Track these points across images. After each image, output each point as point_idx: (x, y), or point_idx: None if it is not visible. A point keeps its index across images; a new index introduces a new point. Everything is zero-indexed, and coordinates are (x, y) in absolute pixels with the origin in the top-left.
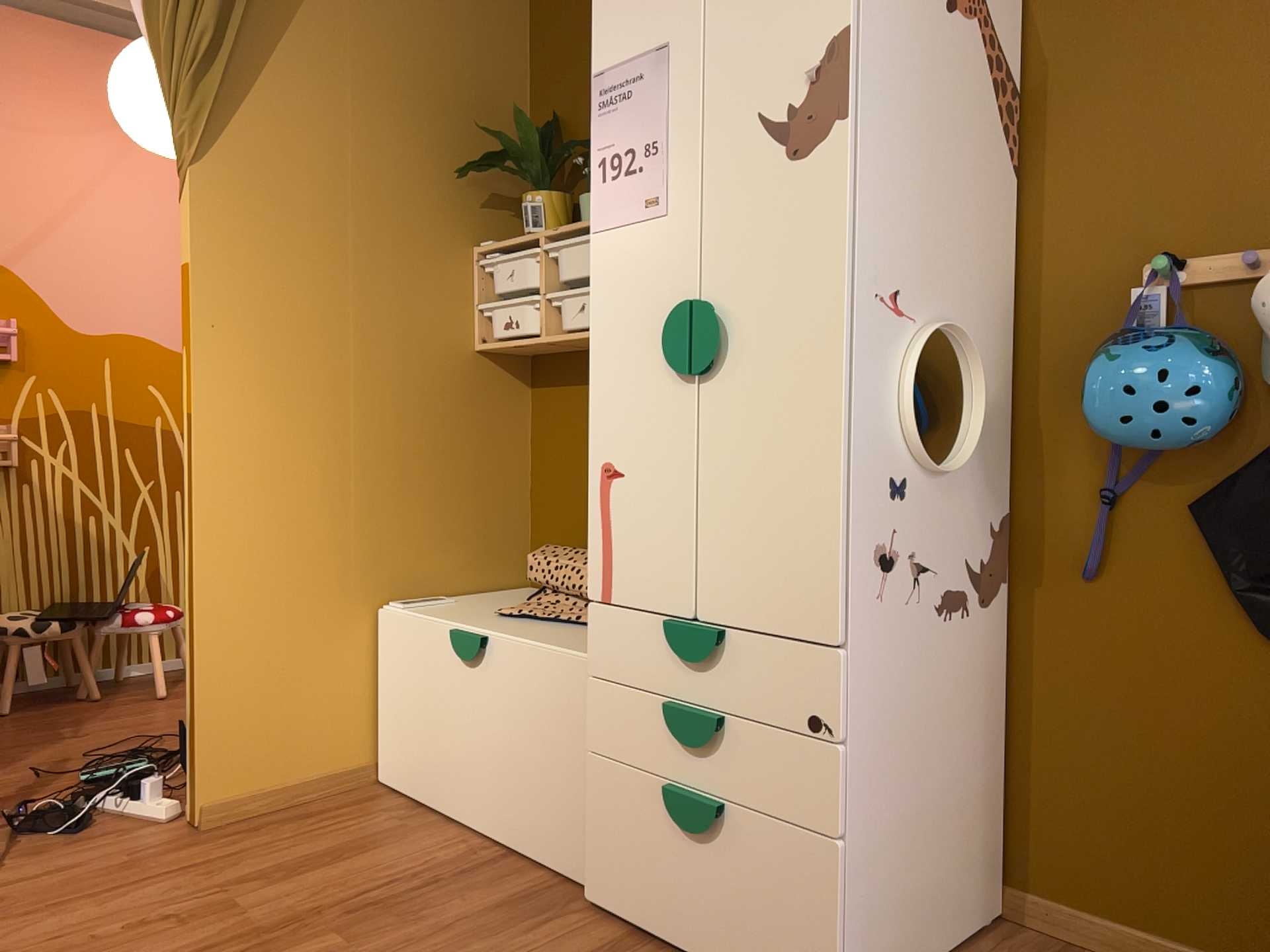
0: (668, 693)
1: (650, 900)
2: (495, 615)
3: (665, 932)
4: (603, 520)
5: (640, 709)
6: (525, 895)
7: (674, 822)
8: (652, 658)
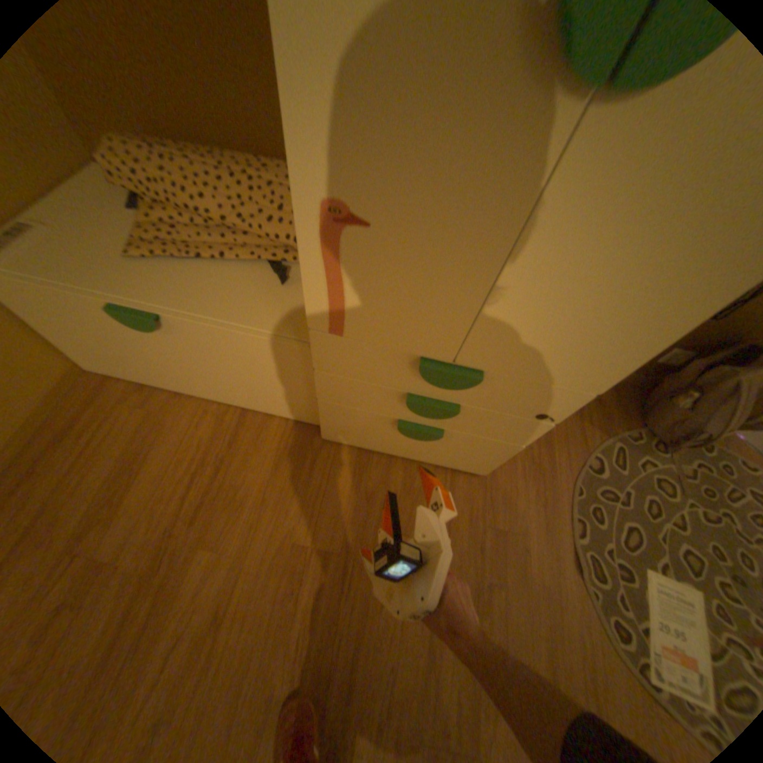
0: (407, 390)
1: (374, 444)
2: (124, 257)
3: (384, 451)
4: (329, 267)
5: (374, 391)
6: (282, 445)
7: (404, 435)
8: (392, 372)
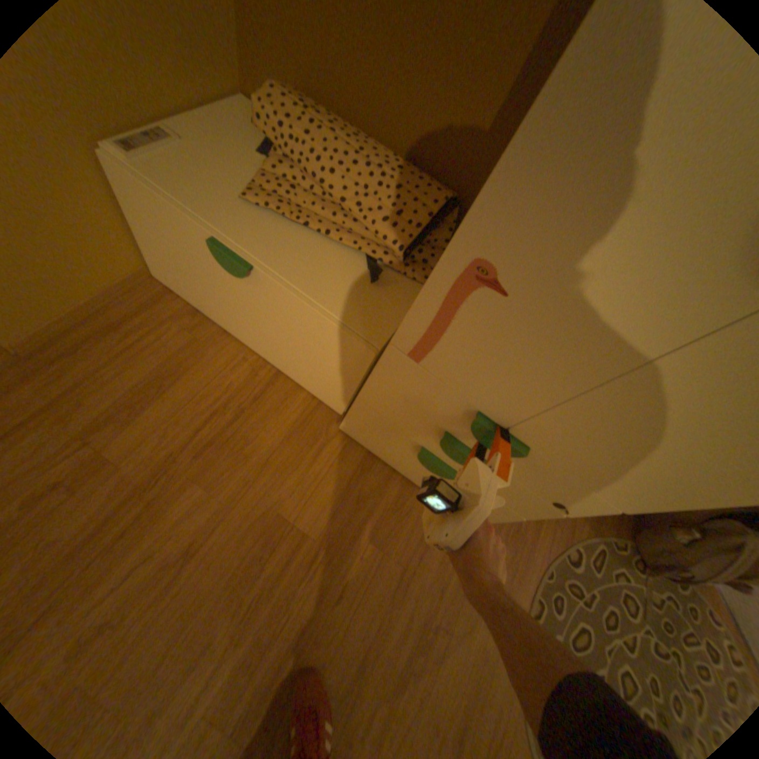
0: (448, 429)
1: (385, 454)
2: (242, 200)
3: (390, 464)
4: (445, 309)
5: (416, 416)
6: (302, 420)
7: (421, 462)
8: (445, 410)
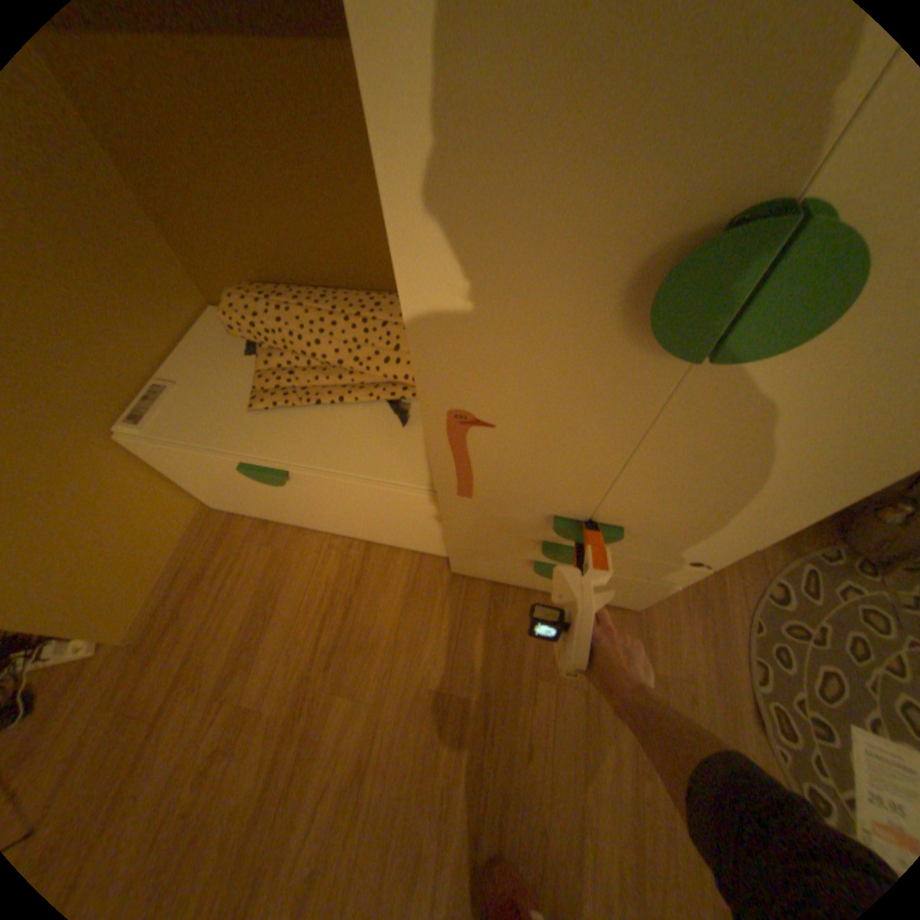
0: (542, 539)
1: (509, 579)
2: (250, 411)
3: (520, 585)
4: (456, 452)
5: (506, 538)
6: (411, 581)
7: (542, 576)
8: (525, 525)
